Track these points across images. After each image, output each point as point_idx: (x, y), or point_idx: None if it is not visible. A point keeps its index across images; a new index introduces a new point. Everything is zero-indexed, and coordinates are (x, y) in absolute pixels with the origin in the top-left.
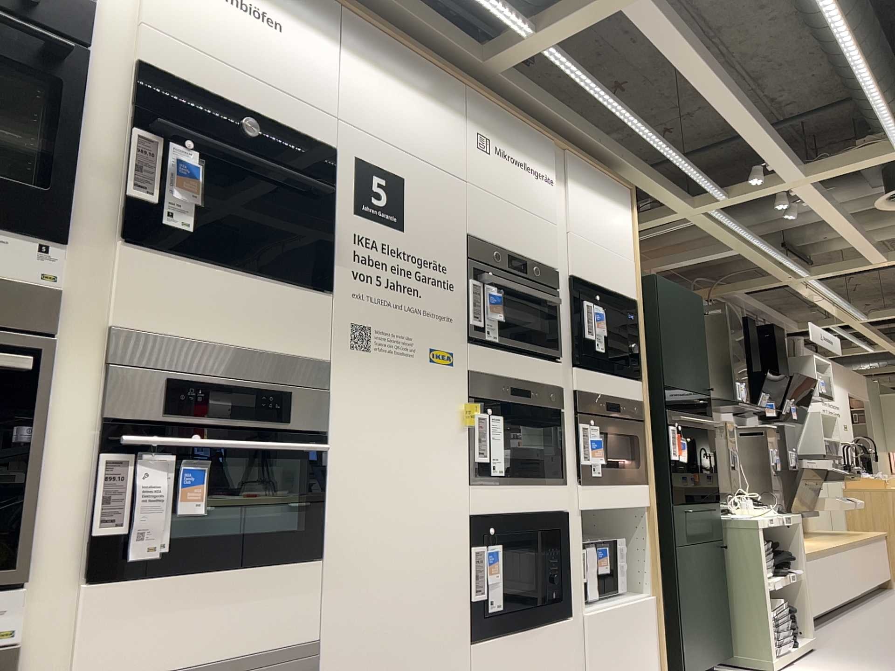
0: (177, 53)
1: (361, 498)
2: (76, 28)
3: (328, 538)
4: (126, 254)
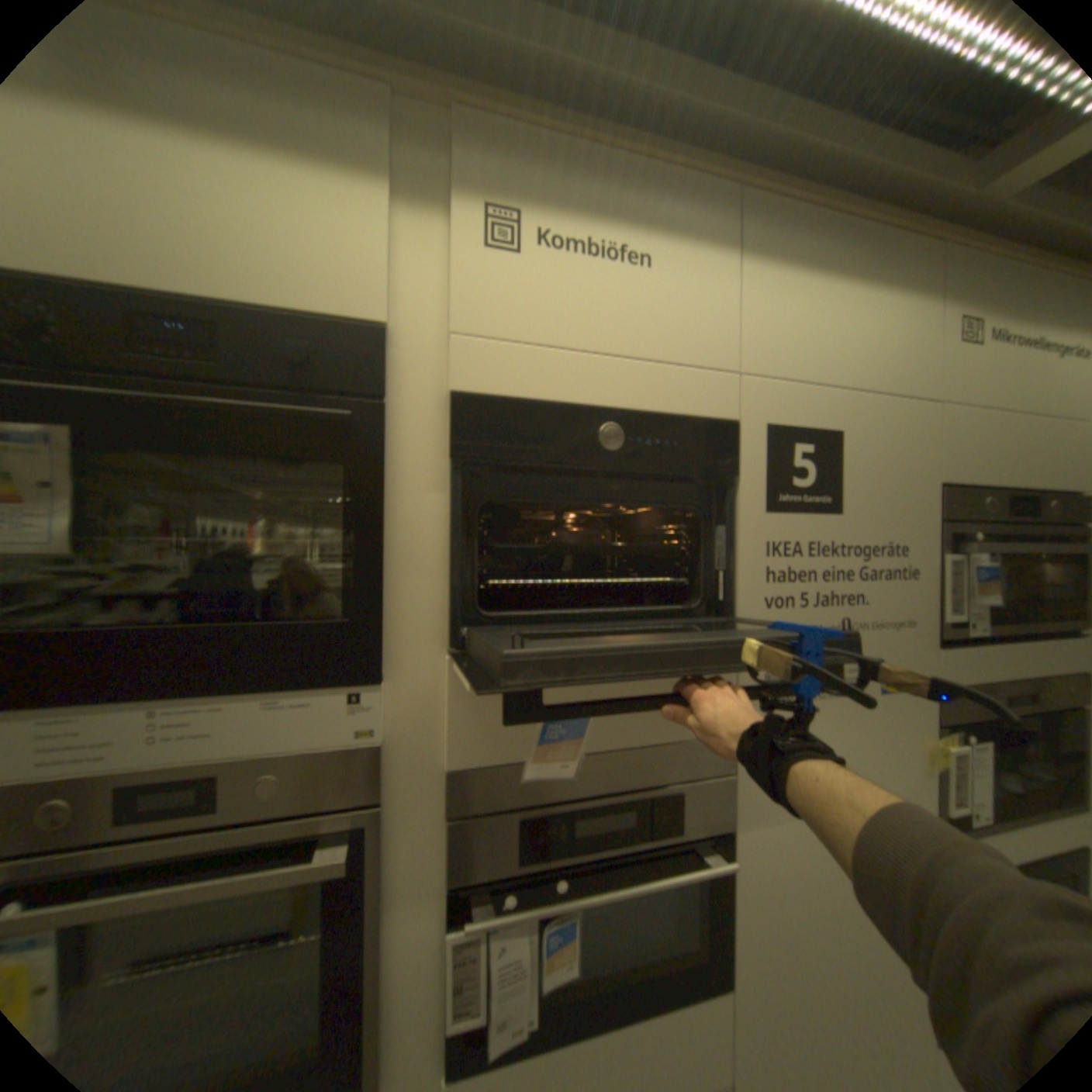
0: (499, 356)
1: (785, 903)
2: (359, 373)
3: (742, 962)
4: (456, 671)
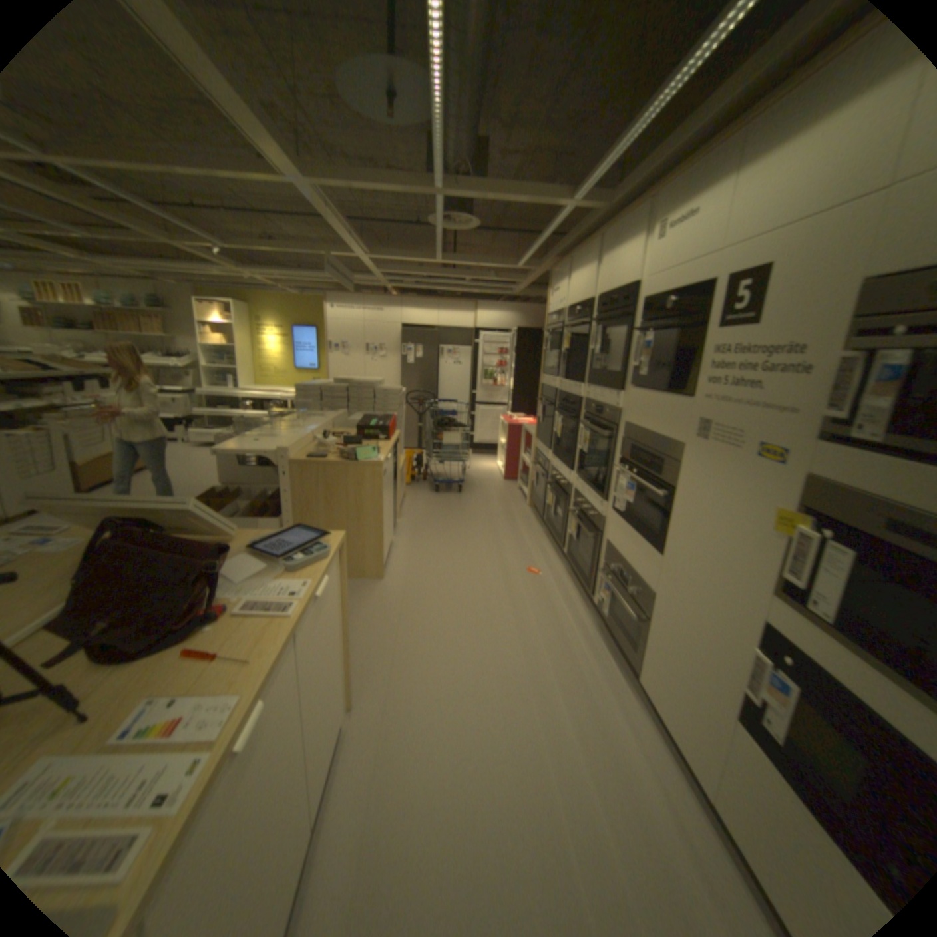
0: (651, 281)
1: (683, 536)
2: (630, 299)
3: (666, 546)
4: (628, 391)
